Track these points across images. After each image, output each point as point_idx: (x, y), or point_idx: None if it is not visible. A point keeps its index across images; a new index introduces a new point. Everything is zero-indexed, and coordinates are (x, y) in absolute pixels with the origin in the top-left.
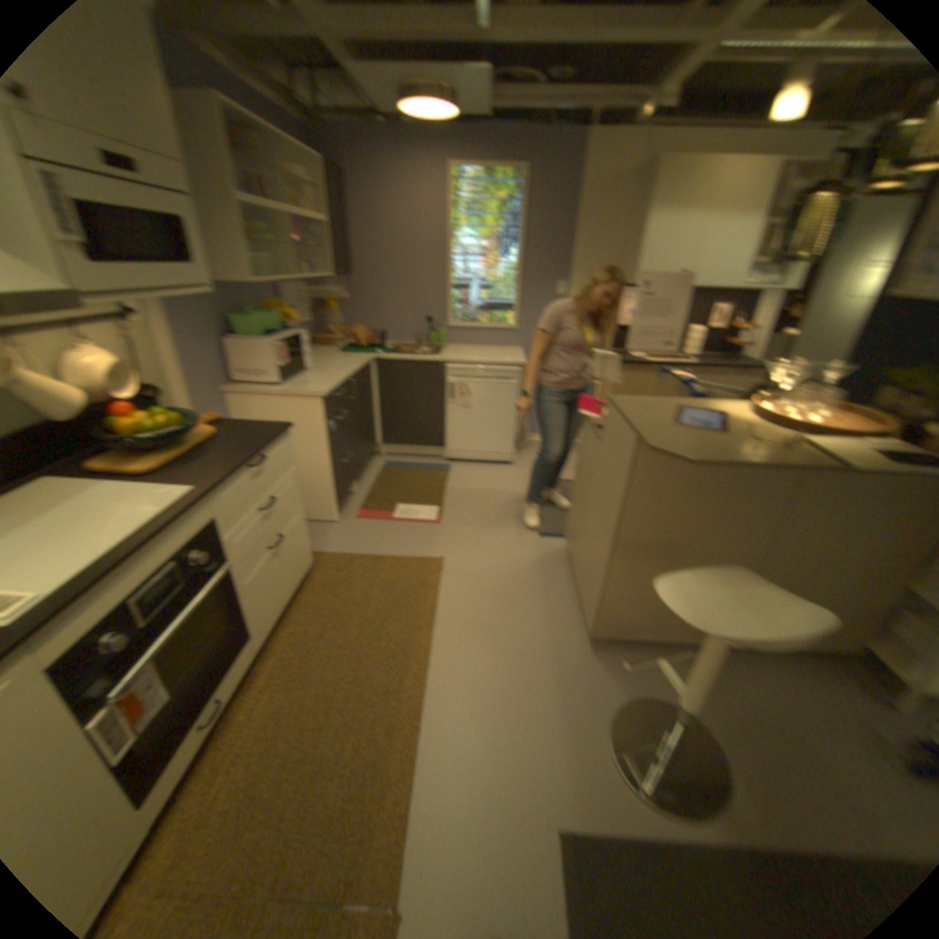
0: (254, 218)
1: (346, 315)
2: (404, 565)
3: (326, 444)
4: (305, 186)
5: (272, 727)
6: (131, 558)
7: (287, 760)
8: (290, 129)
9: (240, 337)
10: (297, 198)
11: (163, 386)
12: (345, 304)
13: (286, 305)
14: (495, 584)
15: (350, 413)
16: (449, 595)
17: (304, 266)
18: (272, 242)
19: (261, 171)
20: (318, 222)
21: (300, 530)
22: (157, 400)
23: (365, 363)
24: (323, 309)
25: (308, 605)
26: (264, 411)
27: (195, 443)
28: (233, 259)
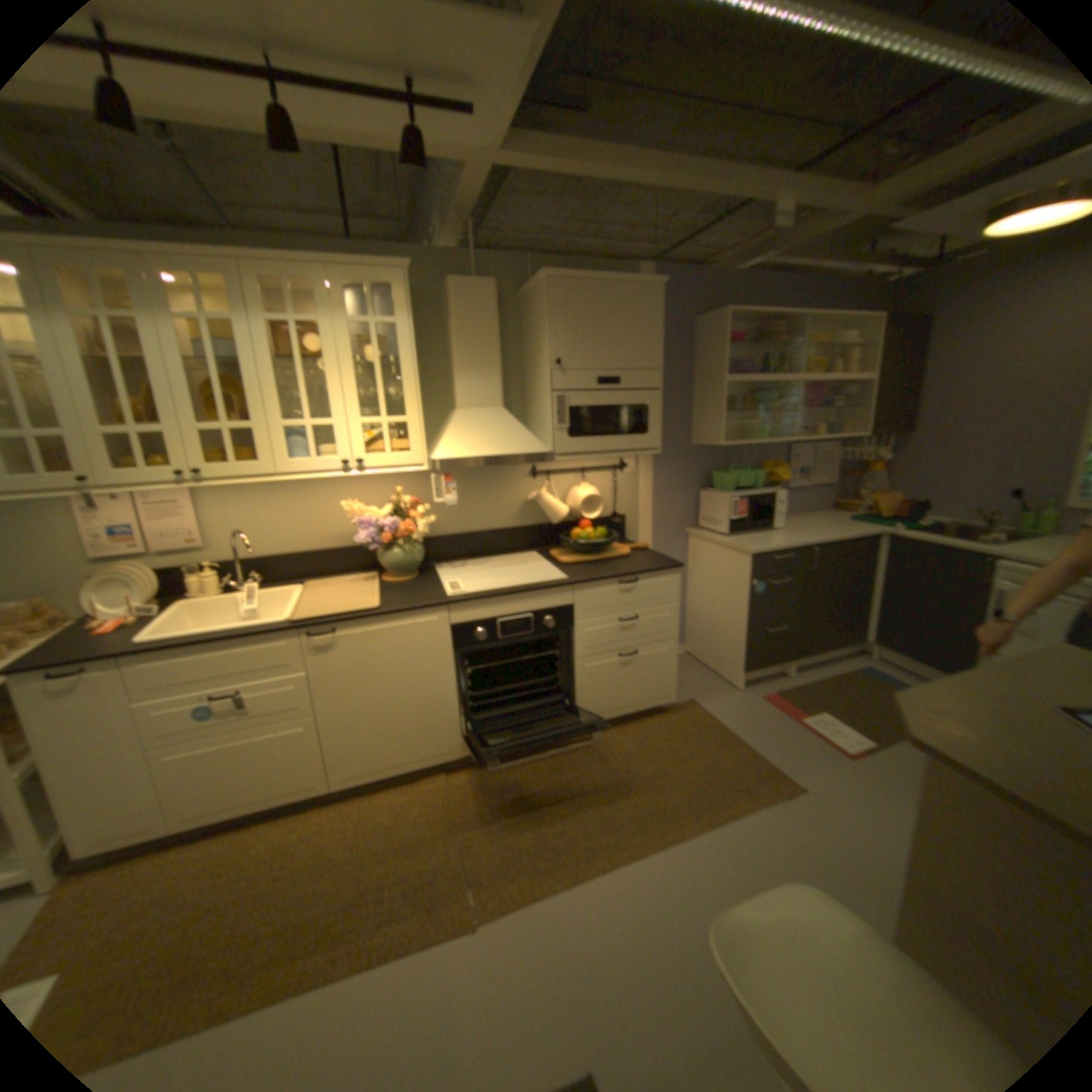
0: (768, 392)
1: (902, 483)
2: (757, 769)
3: (751, 607)
4: (859, 350)
5: (547, 779)
6: (511, 600)
7: (533, 801)
8: (882, 294)
9: (716, 493)
10: (846, 364)
11: (638, 521)
12: (904, 469)
13: (787, 468)
14: (841, 872)
15: (812, 588)
16: (767, 829)
17: (834, 430)
18: (788, 410)
19: (794, 350)
20: (872, 382)
21: (672, 668)
22: (630, 529)
23: (873, 539)
24: (861, 474)
25: (646, 734)
26: (713, 559)
27: (611, 560)
28: (718, 430)
